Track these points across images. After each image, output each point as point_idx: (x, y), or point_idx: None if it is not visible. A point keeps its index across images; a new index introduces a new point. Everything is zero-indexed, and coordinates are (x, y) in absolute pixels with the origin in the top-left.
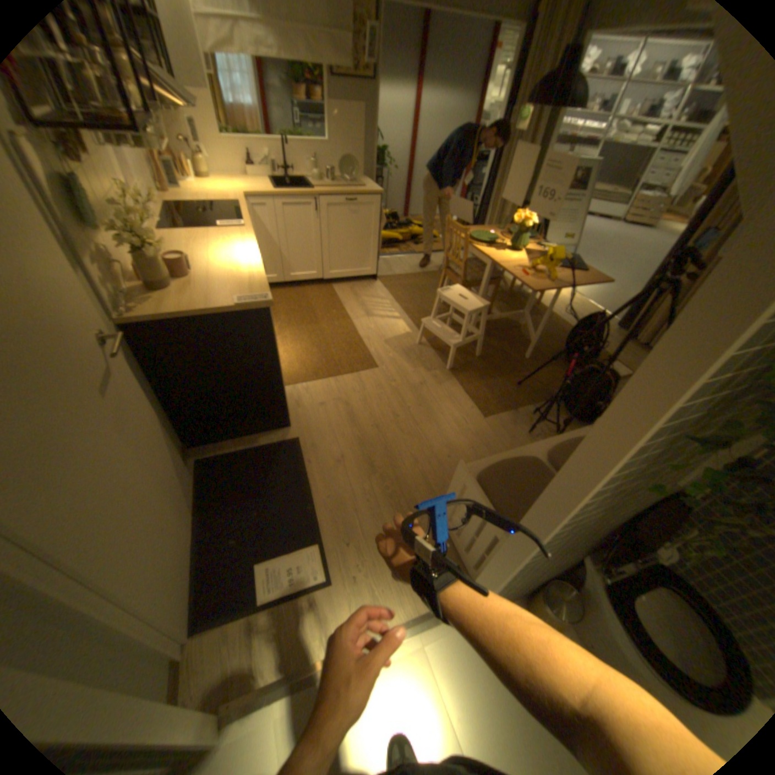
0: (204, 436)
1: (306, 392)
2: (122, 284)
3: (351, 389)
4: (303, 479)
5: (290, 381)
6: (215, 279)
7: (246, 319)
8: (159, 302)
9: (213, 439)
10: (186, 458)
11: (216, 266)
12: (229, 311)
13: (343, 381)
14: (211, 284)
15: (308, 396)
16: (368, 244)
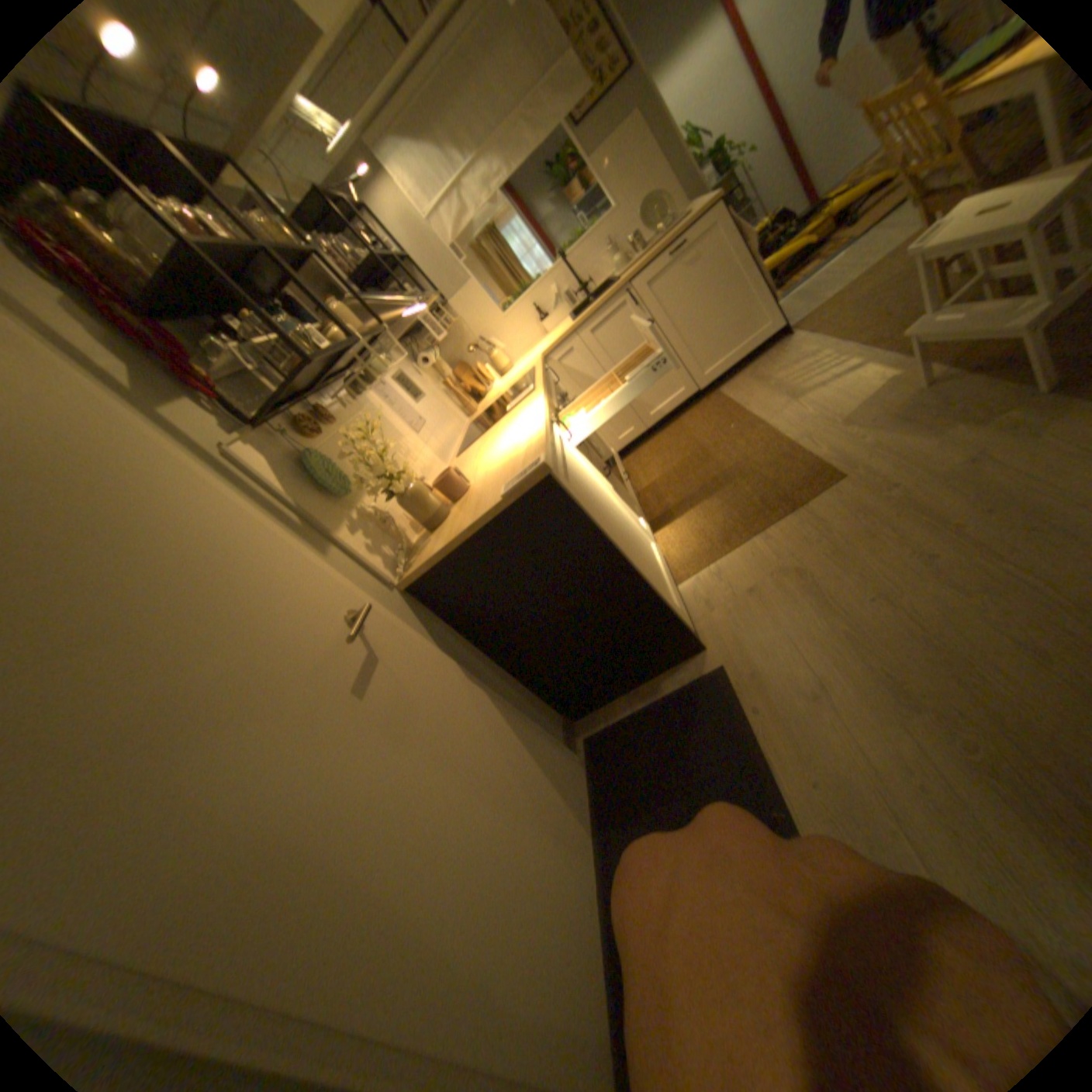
0: (584, 697)
1: (719, 579)
2: (412, 537)
3: (802, 540)
4: (751, 749)
5: (689, 570)
6: (492, 475)
7: (531, 507)
8: (436, 539)
9: (599, 700)
10: (572, 738)
11: (497, 457)
12: (502, 508)
13: (781, 531)
14: (486, 484)
15: (725, 583)
16: (752, 290)
